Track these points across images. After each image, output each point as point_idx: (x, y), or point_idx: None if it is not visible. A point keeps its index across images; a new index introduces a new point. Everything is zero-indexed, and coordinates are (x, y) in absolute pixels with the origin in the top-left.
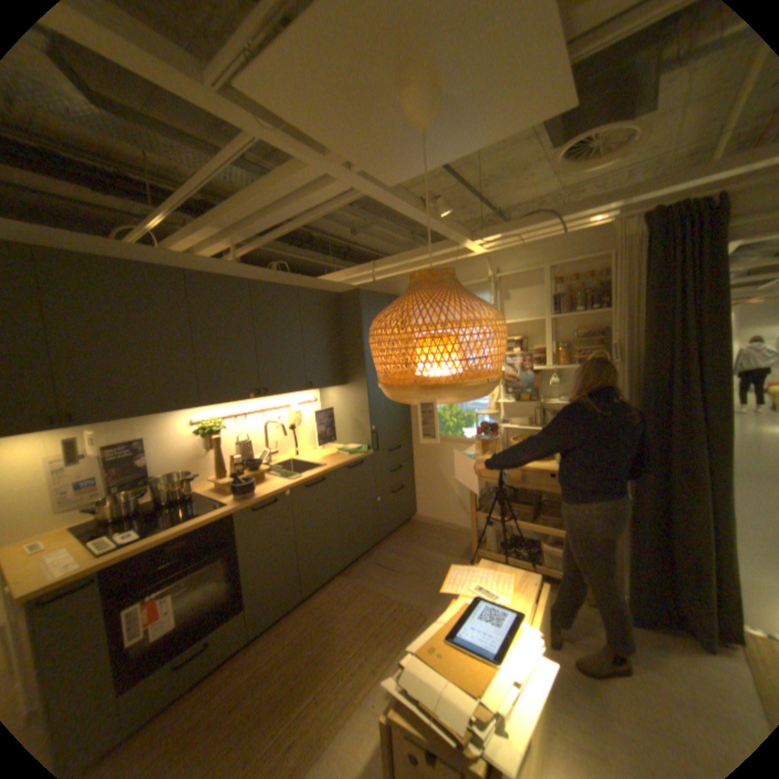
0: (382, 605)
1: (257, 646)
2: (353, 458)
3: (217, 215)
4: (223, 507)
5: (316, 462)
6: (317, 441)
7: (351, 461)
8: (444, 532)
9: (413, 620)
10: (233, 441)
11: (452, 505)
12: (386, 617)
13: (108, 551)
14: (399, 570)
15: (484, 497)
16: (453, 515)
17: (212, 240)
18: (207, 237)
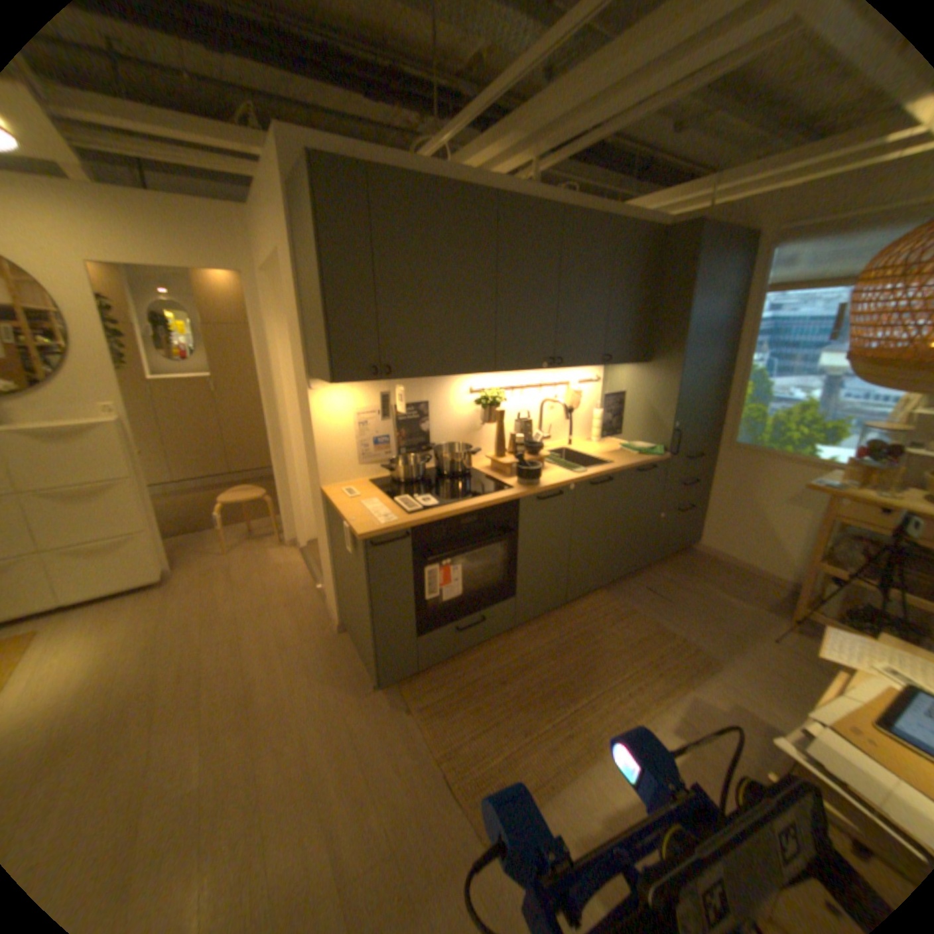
0: (661, 636)
1: (521, 633)
2: (646, 460)
3: (541, 105)
4: (510, 489)
5: (597, 457)
6: (594, 432)
7: (644, 463)
8: (742, 574)
9: (705, 664)
10: (509, 418)
11: (764, 544)
12: (667, 650)
13: (417, 510)
14: (679, 603)
15: (839, 546)
16: (761, 557)
17: (513, 149)
18: (513, 143)
